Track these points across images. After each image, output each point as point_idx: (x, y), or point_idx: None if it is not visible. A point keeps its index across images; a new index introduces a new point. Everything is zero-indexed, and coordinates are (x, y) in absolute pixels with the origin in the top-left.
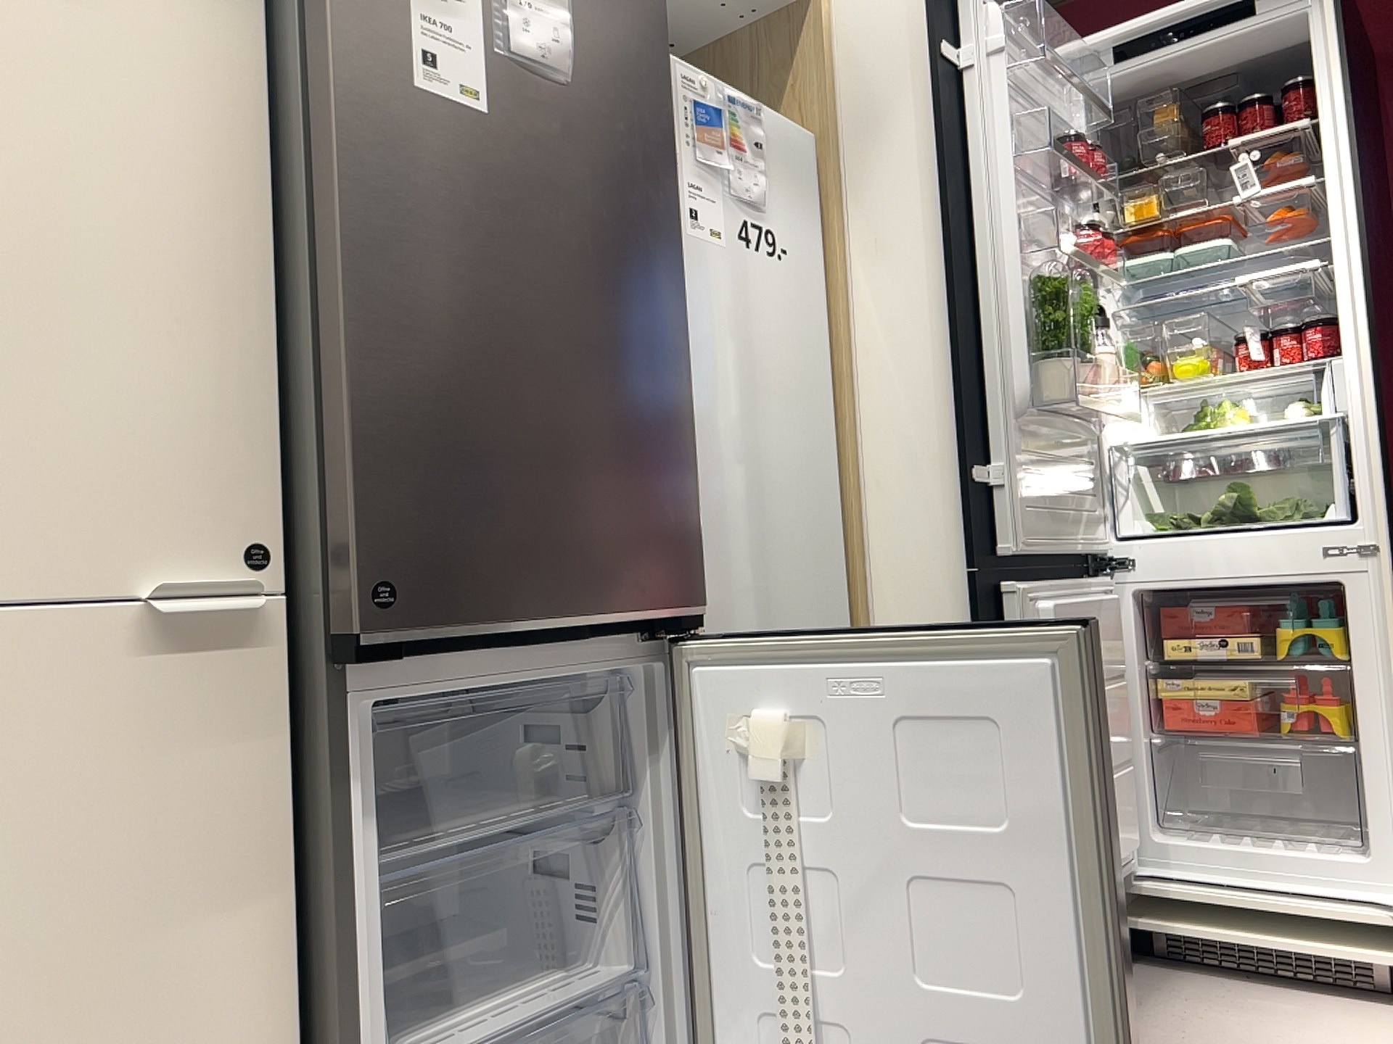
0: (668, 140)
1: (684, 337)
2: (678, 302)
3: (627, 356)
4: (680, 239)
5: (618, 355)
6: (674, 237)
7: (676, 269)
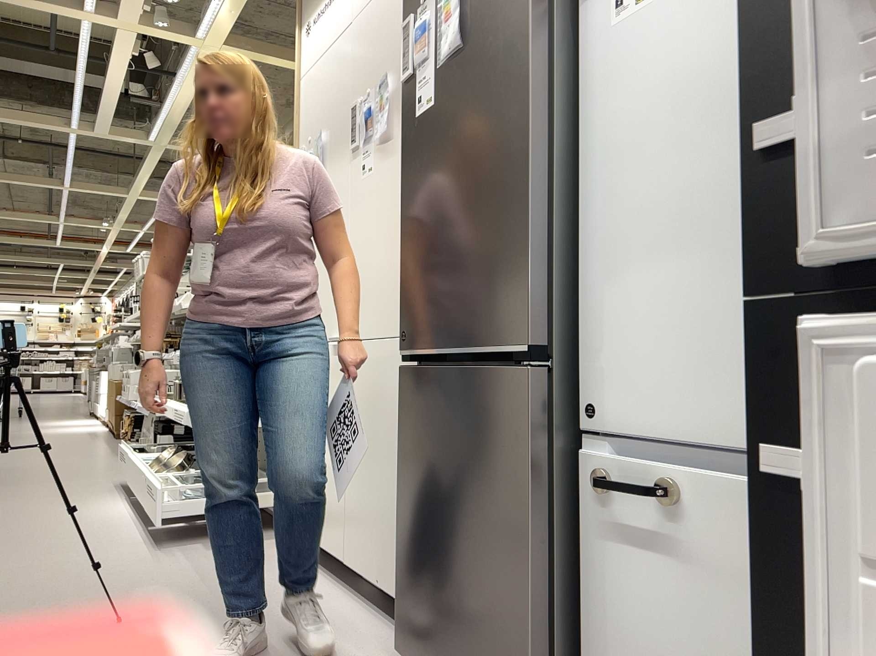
0: (525, 7)
1: (528, 148)
2: (524, 126)
3: (487, 187)
4: (530, 76)
5: (482, 190)
6: (525, 78)
7: (524, 102)
